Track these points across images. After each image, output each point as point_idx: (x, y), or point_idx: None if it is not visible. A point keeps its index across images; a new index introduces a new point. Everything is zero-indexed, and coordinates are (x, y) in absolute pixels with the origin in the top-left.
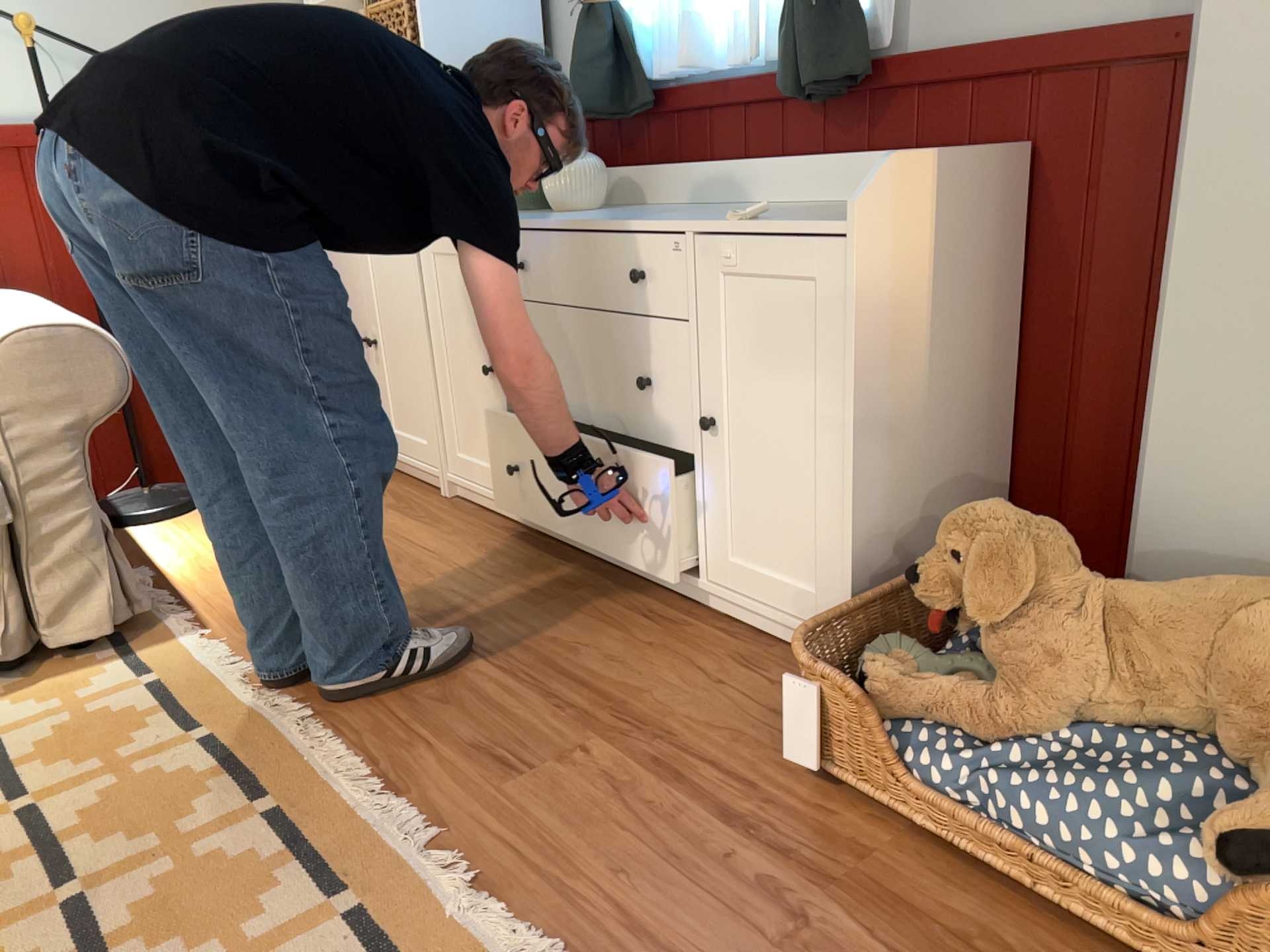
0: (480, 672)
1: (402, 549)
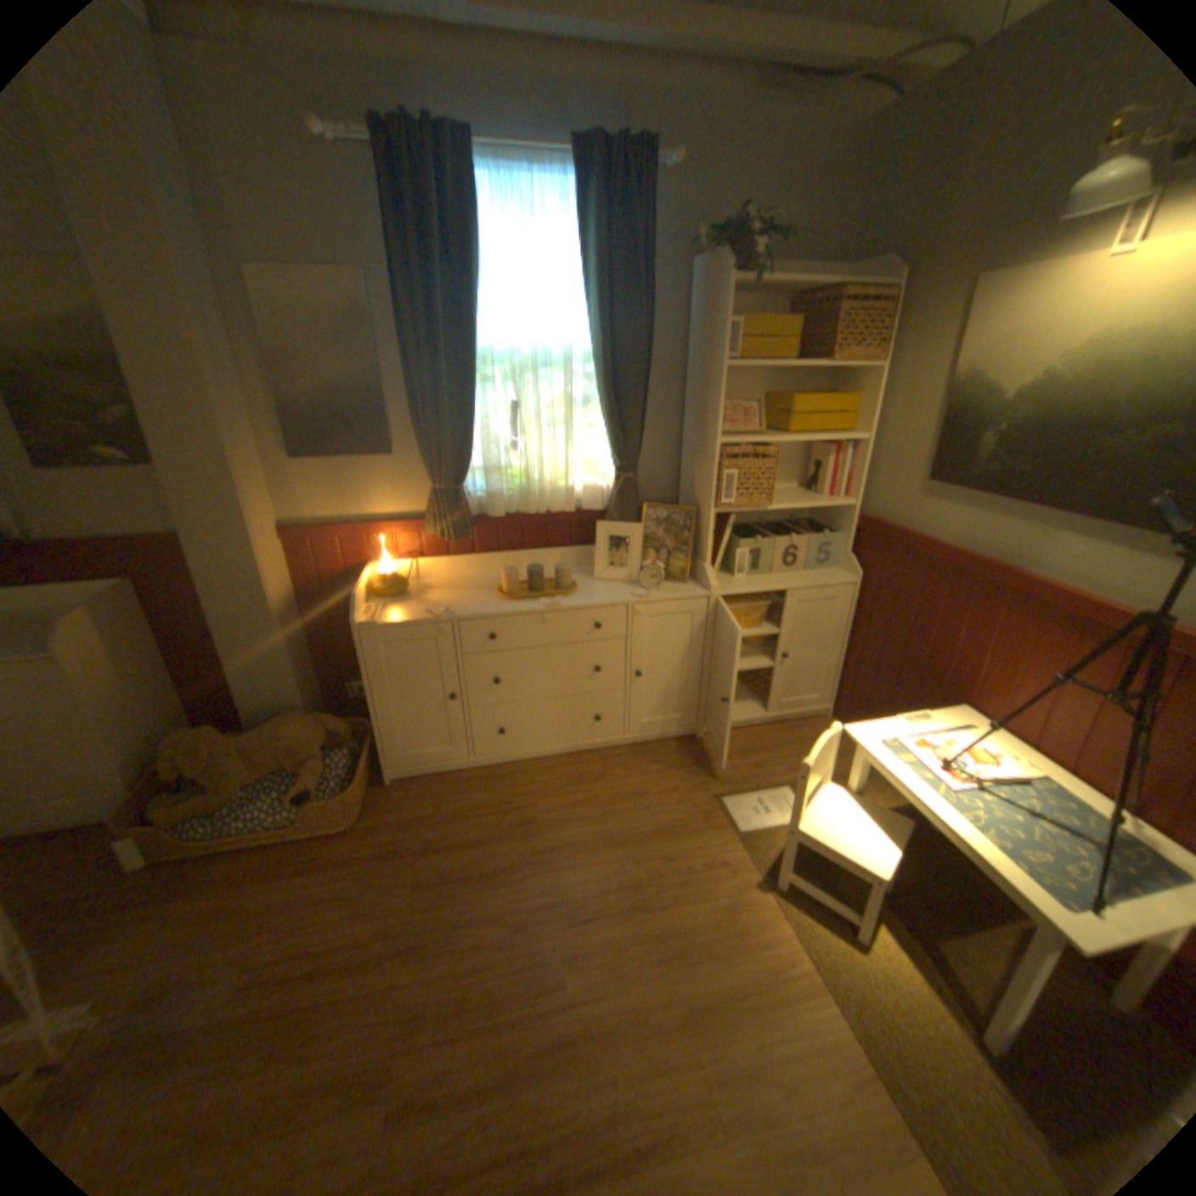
0: None
1: None
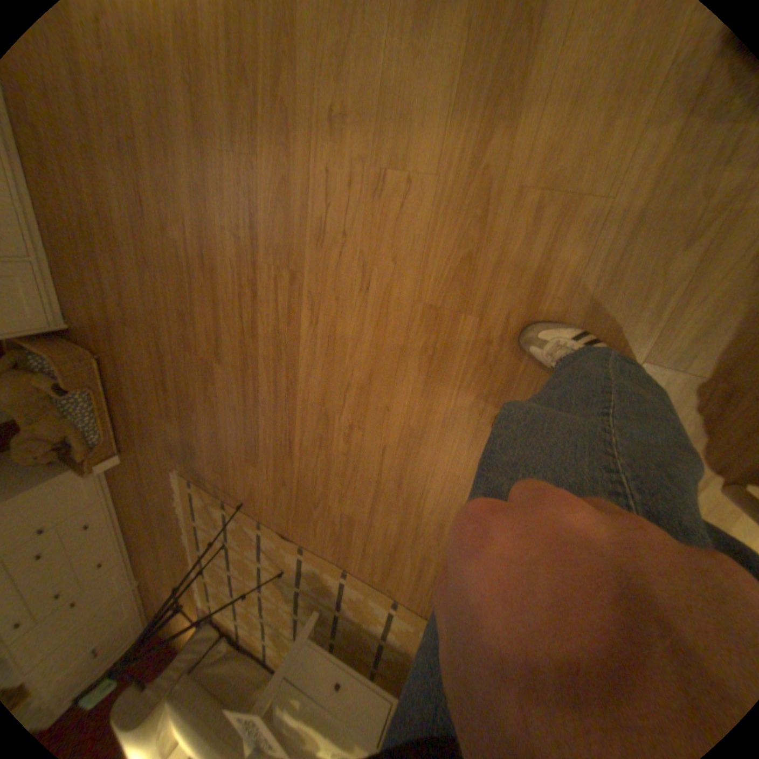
0: (150, 534)
1: (148, 580)
